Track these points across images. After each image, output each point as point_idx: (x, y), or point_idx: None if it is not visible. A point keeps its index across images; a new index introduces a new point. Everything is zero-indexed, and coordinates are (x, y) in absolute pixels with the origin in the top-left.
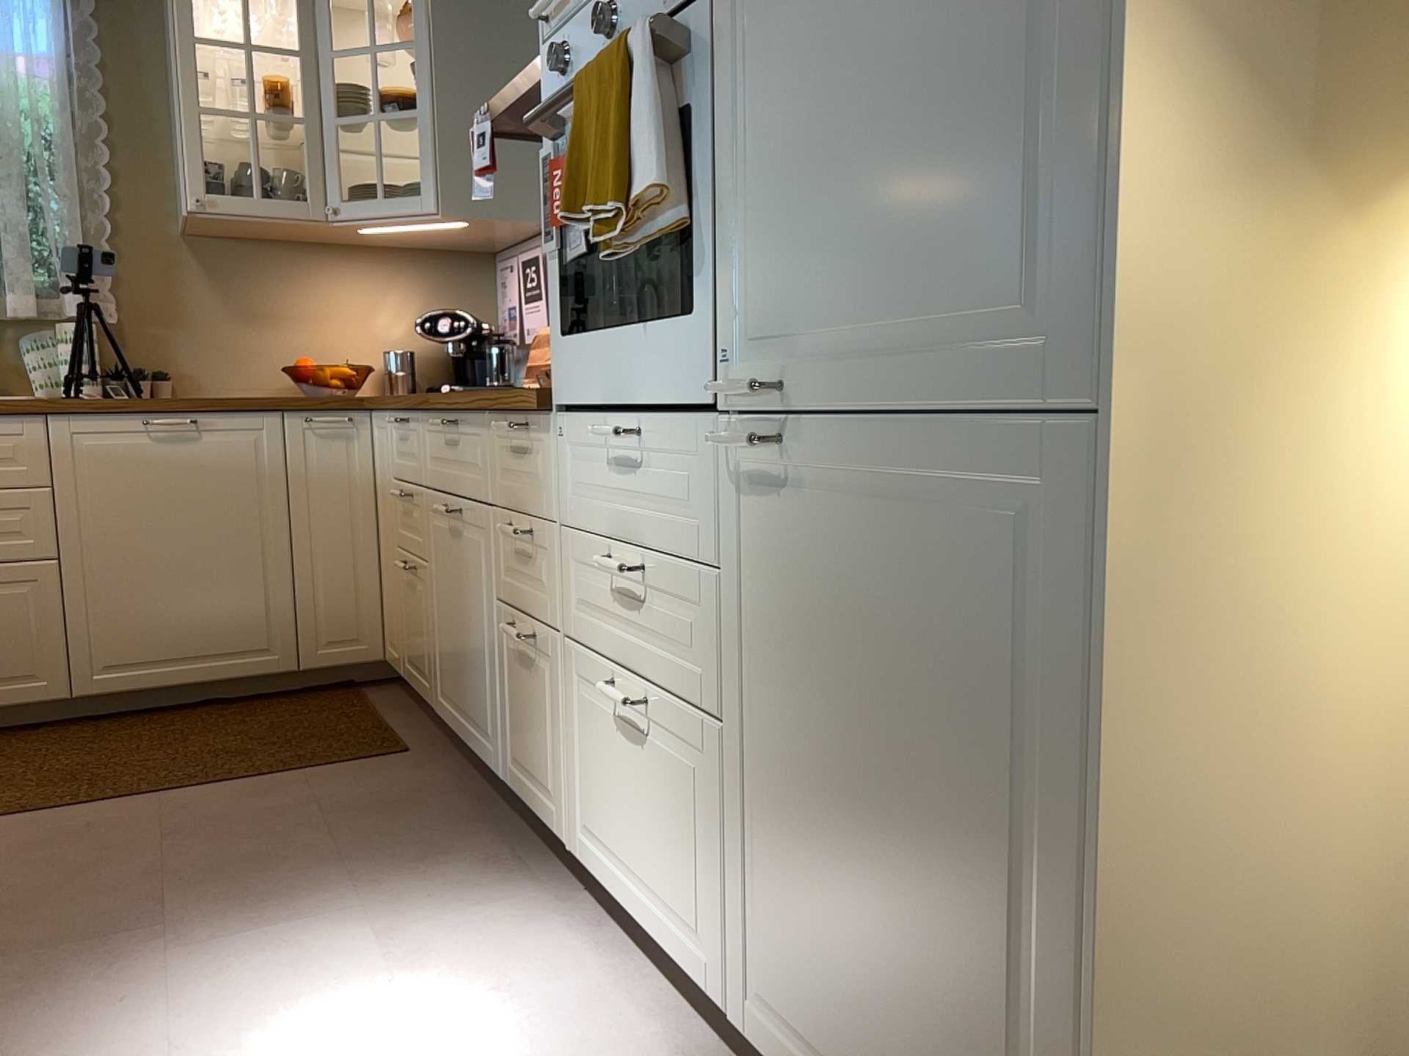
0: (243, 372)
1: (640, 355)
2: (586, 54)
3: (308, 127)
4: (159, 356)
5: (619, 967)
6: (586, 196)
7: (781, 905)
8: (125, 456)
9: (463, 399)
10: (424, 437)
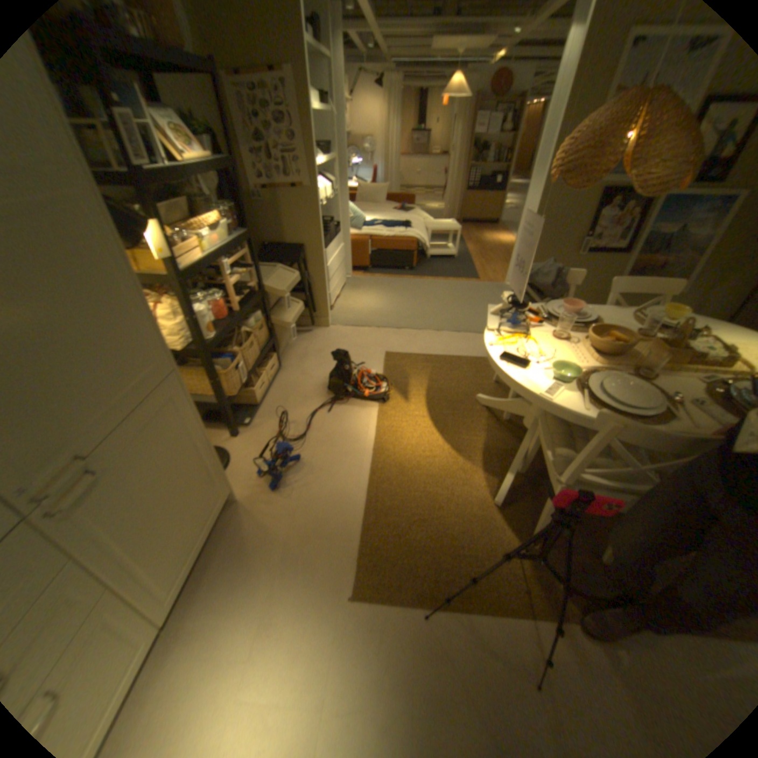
0: None
1: None
2: None
3: None
4: None
5: None
6: None
7: (159, 569)
8: None
9: None
10: None
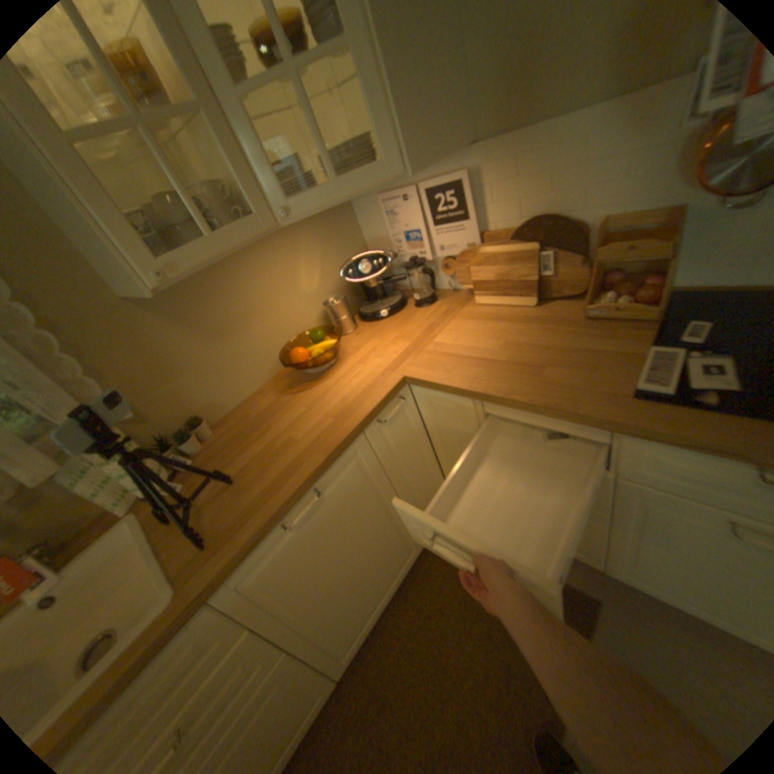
0: (242, 376)
1: None
2: None
3: (206, 112)
4: (178, 408)
5: None
6: None
7: None
8: (284, 557)
9: None
10: (638, 450)
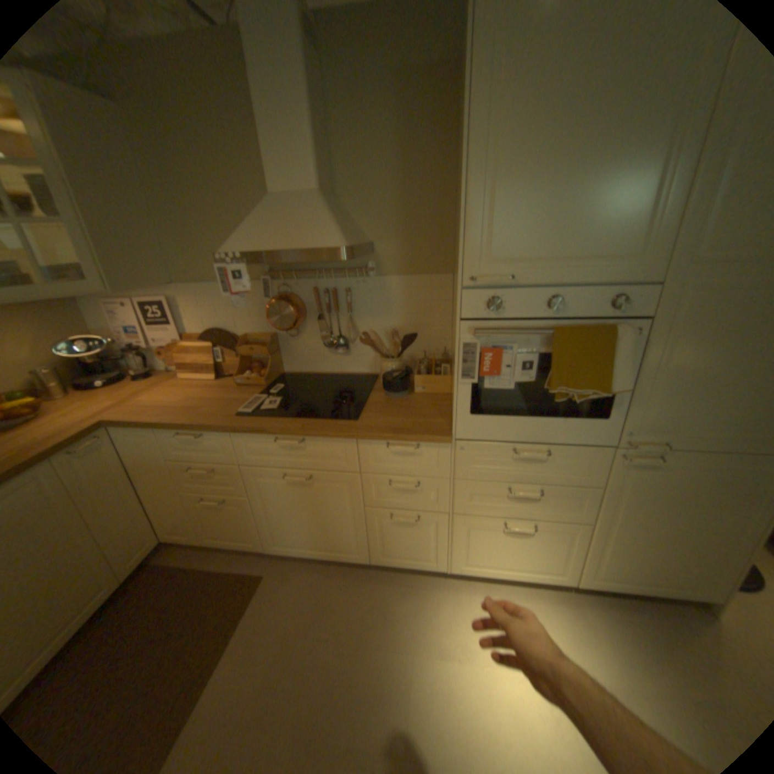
0: None
1: (553, 428)
2: (517, 308)
3: None
4: None
5: (494, 593)
6: (564, 384)
7: (618, 558)
8: None
9: (332, 434)
10: (239, 444)
